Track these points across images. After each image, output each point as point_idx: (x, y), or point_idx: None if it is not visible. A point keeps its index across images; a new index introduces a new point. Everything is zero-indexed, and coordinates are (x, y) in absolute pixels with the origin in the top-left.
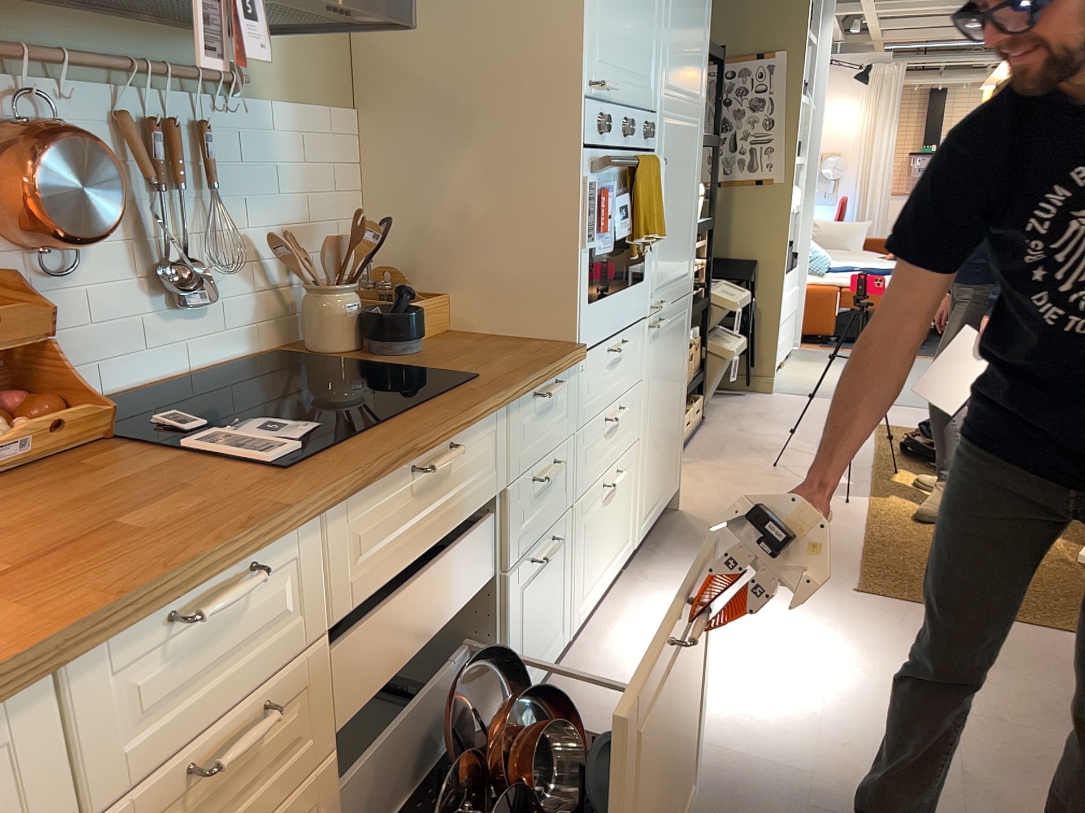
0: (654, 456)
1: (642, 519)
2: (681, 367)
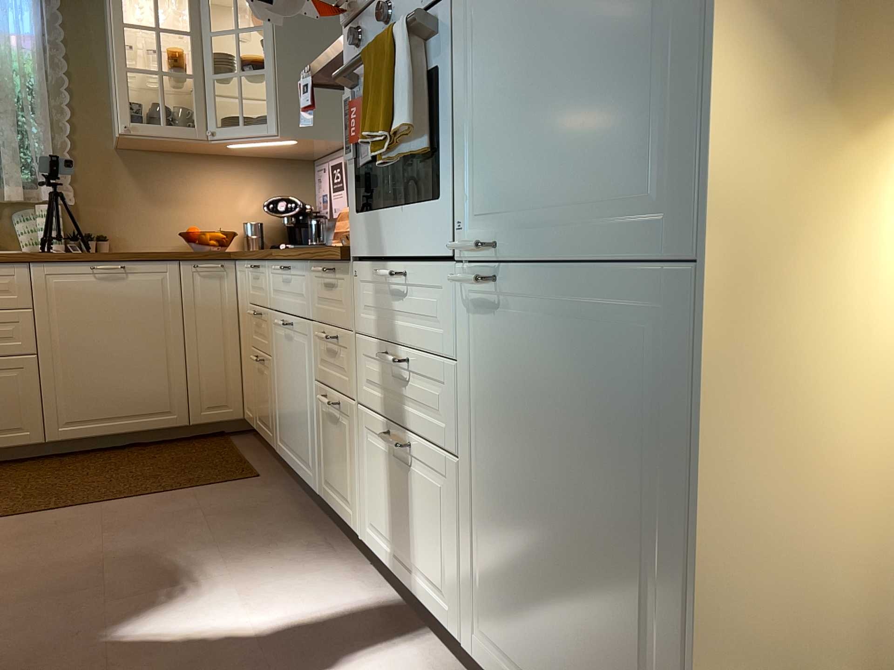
0: (512, 559)
1: (484, 636)
2: (641, 472)
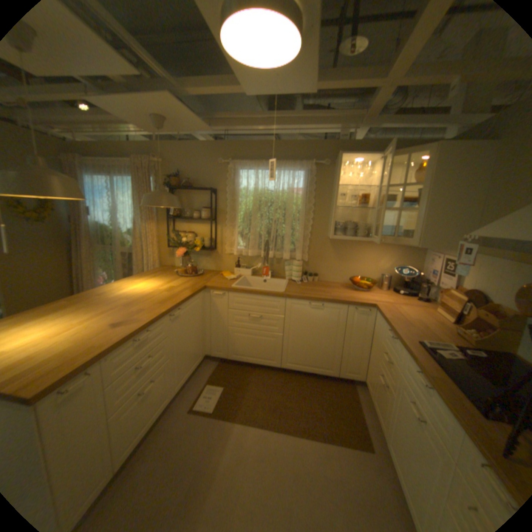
0: None
1: None
2: None
